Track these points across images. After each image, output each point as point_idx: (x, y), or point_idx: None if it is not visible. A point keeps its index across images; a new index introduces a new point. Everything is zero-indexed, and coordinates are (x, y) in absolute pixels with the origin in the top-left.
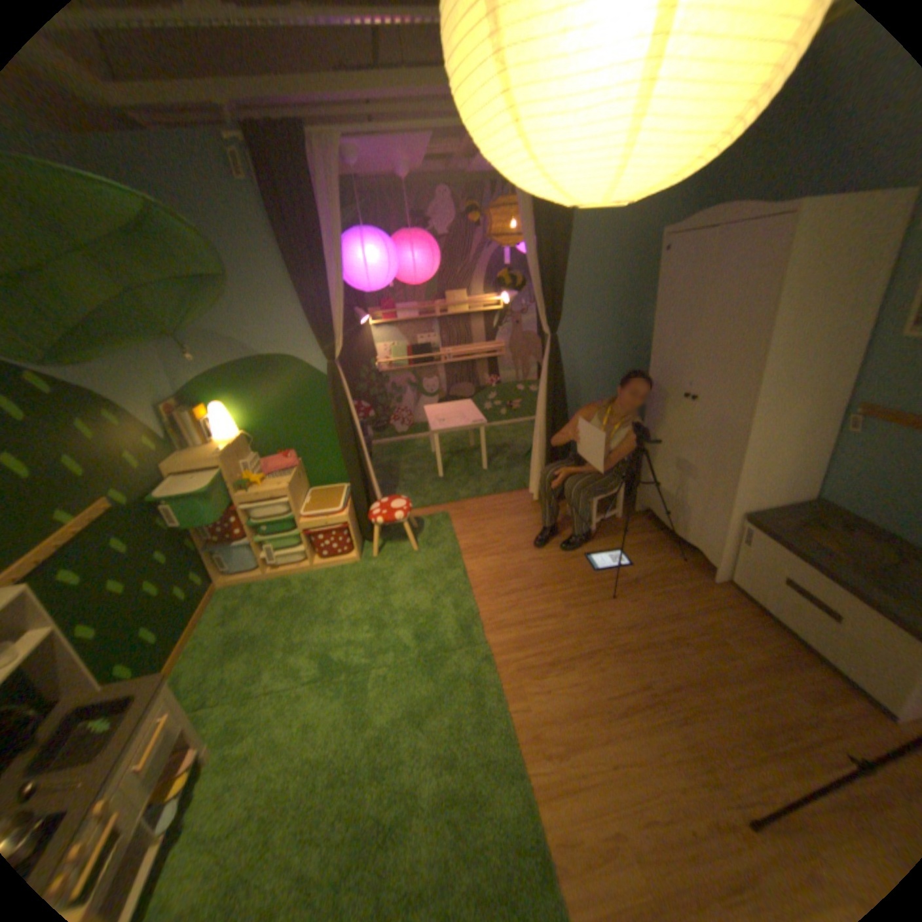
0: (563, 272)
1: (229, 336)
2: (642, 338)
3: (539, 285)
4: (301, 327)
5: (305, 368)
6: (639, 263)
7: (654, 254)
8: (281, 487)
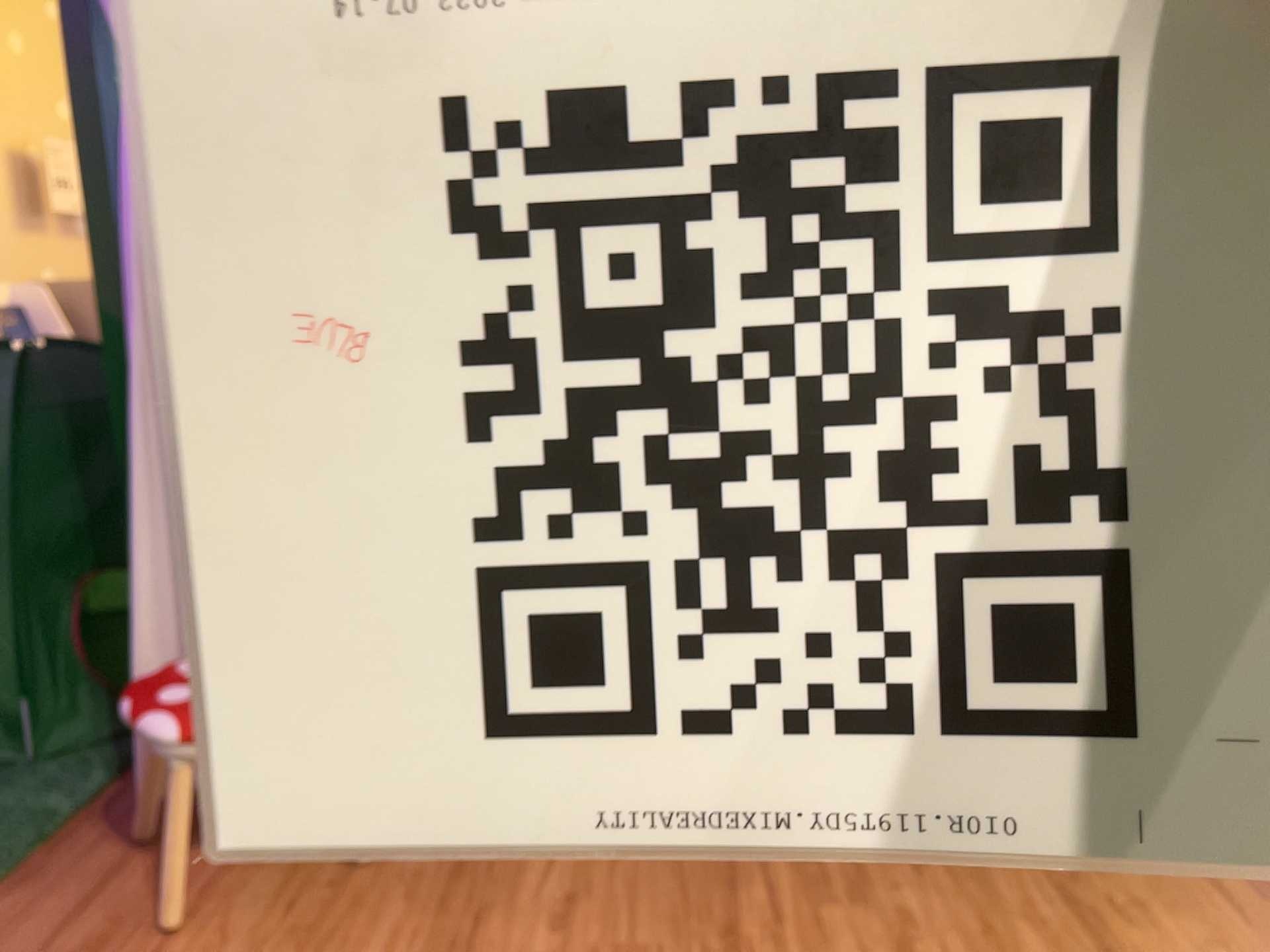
0: None
1: None
2: None
3: None
4: None
5: None
6: None
7: None
8: None
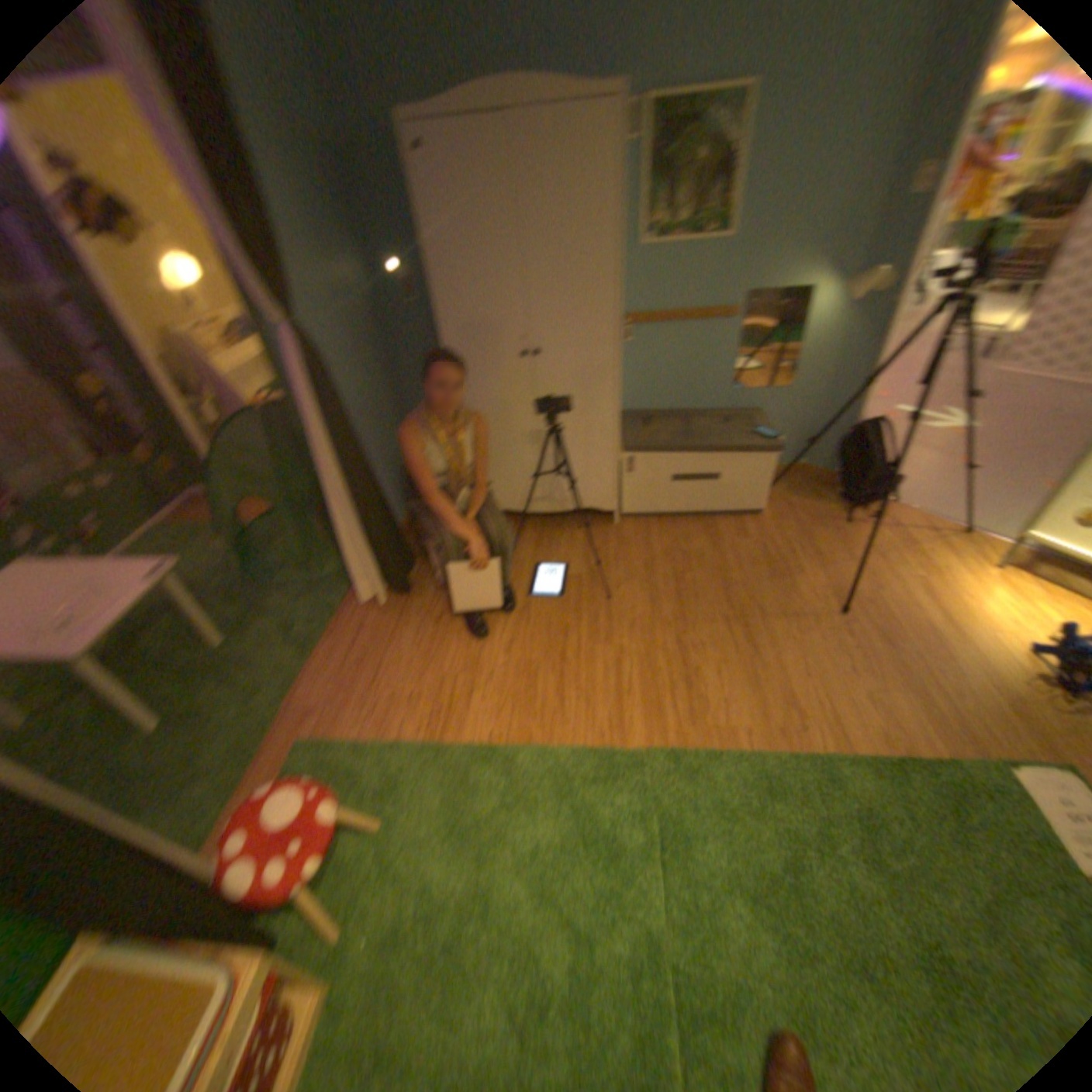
0: (262, 181)
1: None
2: (359, 308)
3: (219, 212)
4: None
5: None
6: (312, 180)
7: (319, 164)
8: None
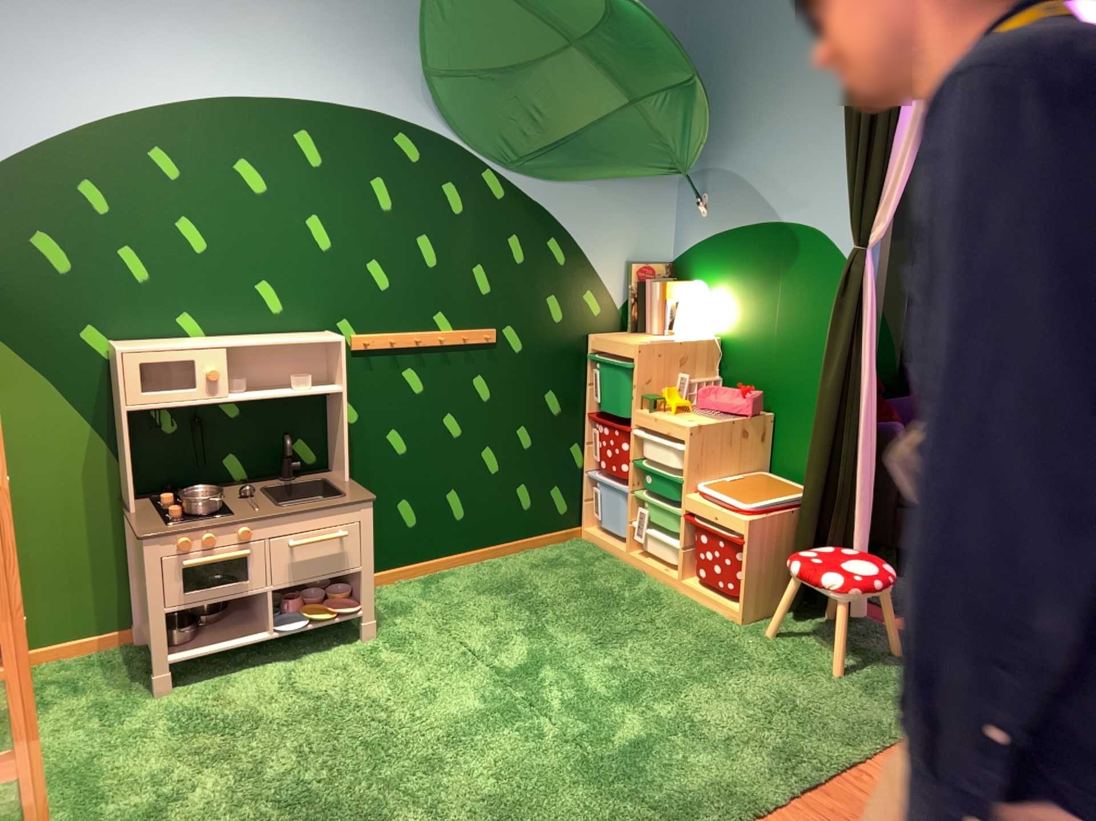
0: None
1: (755, 185)
2: None
3: None
4: (849, 182)
5: (833, 256)
6: None
7: None
8: (687, 424)
